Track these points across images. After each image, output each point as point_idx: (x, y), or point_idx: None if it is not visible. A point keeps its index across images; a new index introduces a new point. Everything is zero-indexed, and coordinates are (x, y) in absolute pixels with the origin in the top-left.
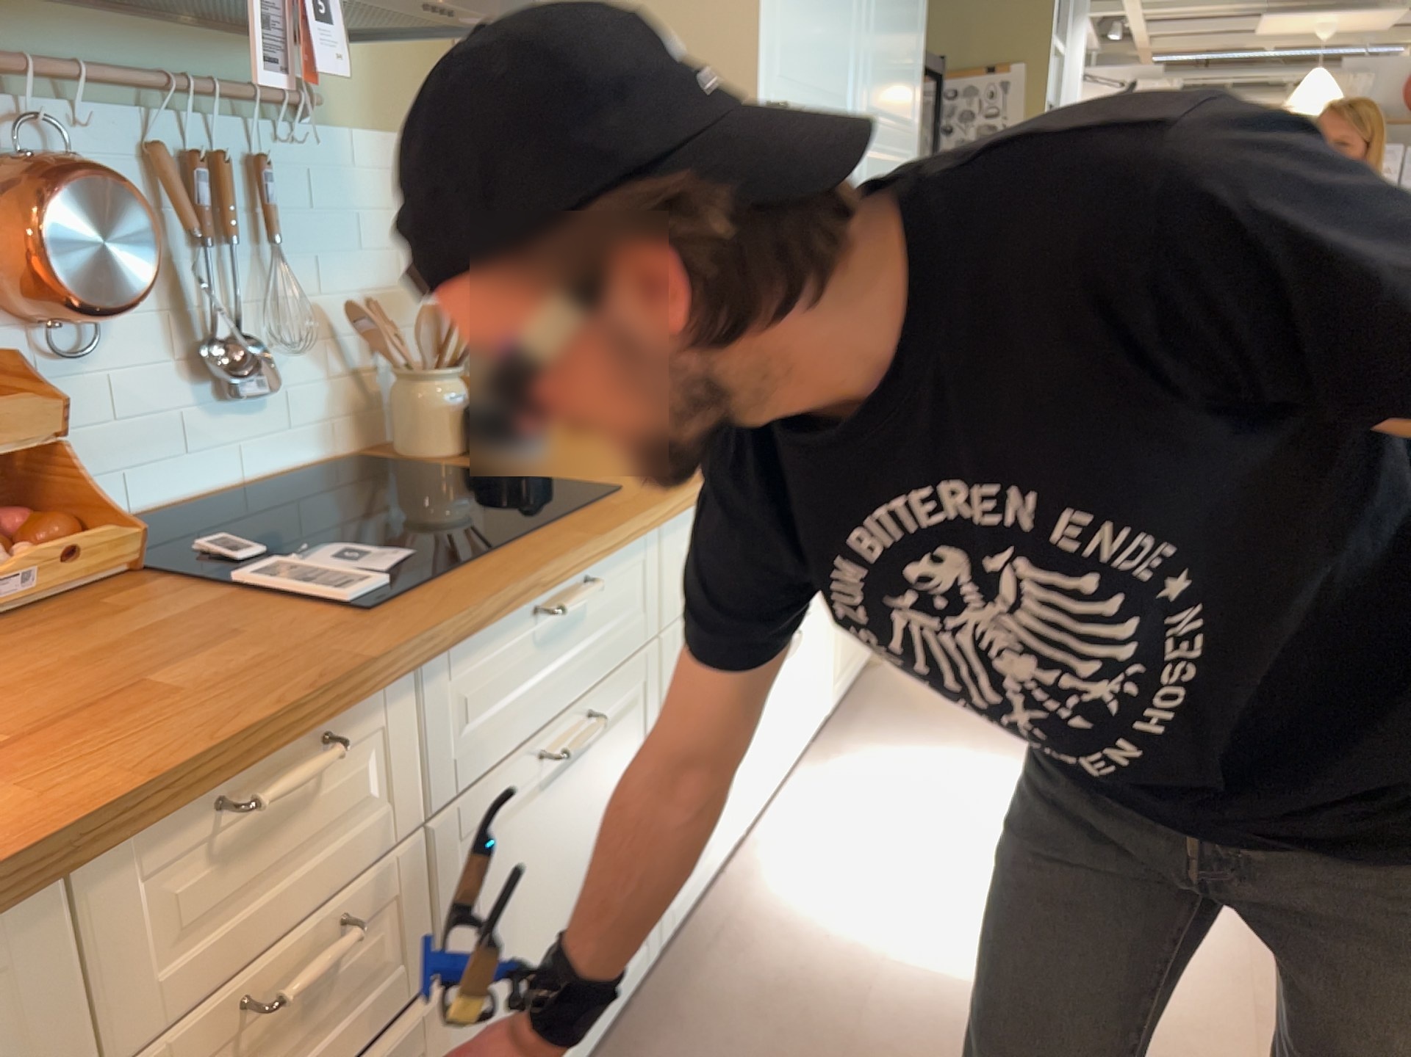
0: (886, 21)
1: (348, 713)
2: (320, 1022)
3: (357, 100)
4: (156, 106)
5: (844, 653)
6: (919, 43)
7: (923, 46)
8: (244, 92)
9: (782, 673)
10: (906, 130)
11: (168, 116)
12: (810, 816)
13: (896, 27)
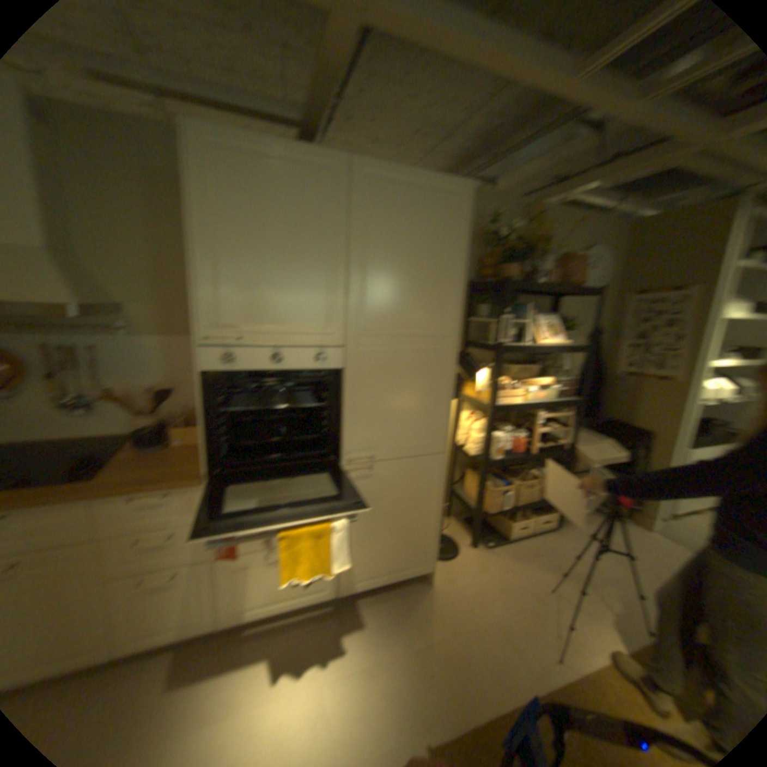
0: (385, 285)
1: None
2: None
3: (154, 324)
4: (57, 330)
5: (362, 572)
6: (453, 290)
7: (461, 291)
8: (86, 326)
9: (266, 569)
10: (435, 334)
11: (57, 333)
12: (279, 638)
13: (406, 287)
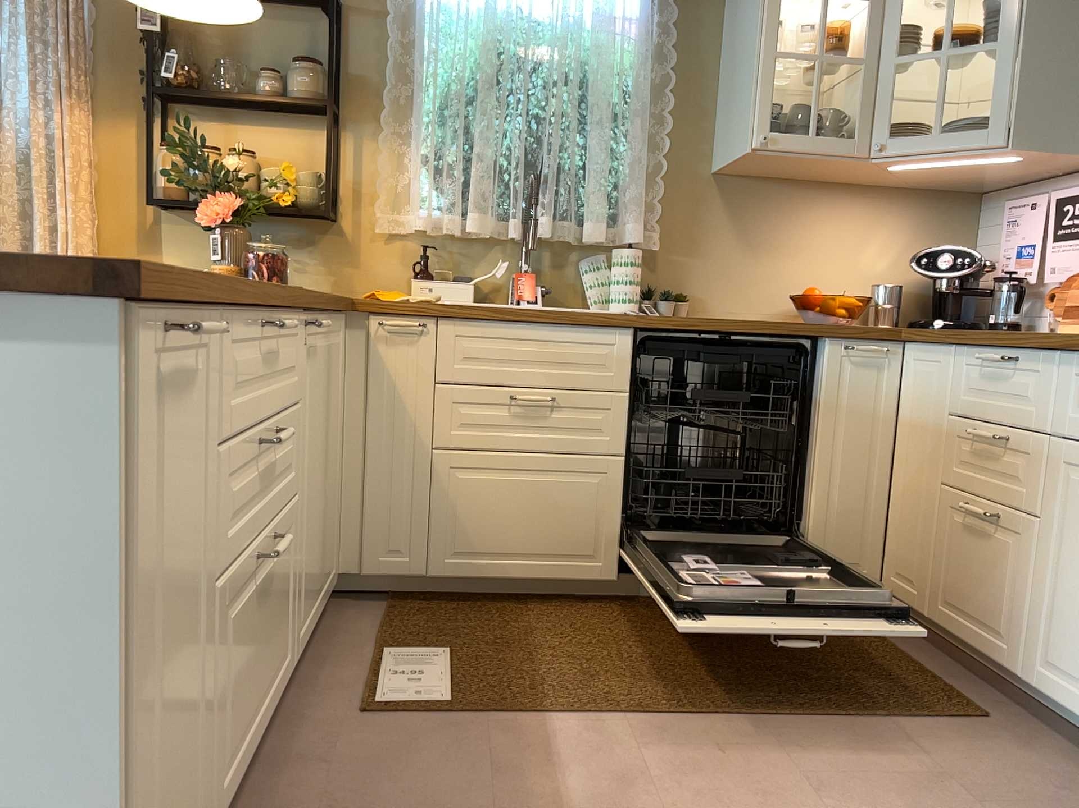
0: None
1: (1021, 350)
2: (998, 473)
3: None
4: None
5: None
6: None
7: None
8: None
9: None
10: None
11: None
12: None
13: None
